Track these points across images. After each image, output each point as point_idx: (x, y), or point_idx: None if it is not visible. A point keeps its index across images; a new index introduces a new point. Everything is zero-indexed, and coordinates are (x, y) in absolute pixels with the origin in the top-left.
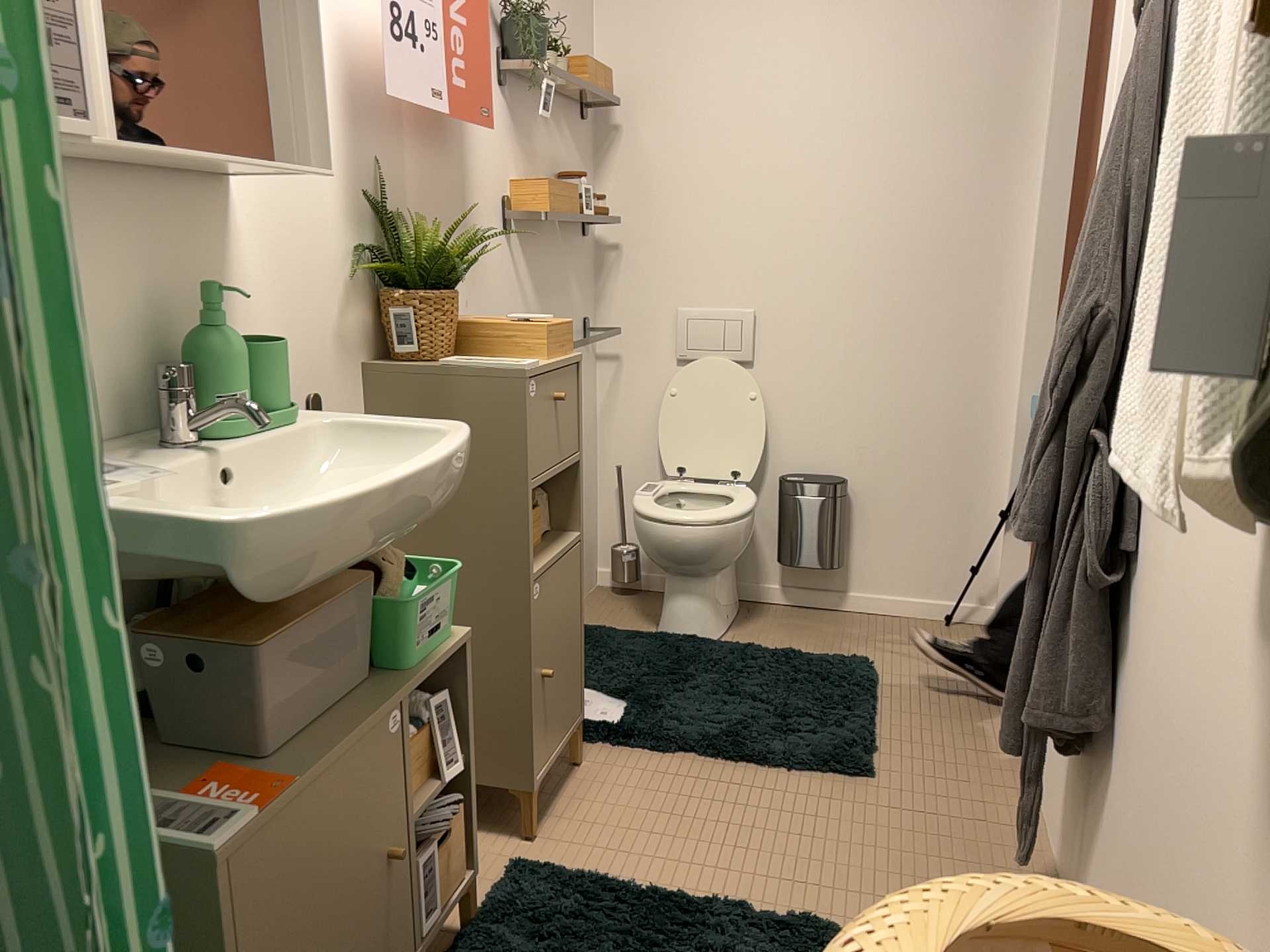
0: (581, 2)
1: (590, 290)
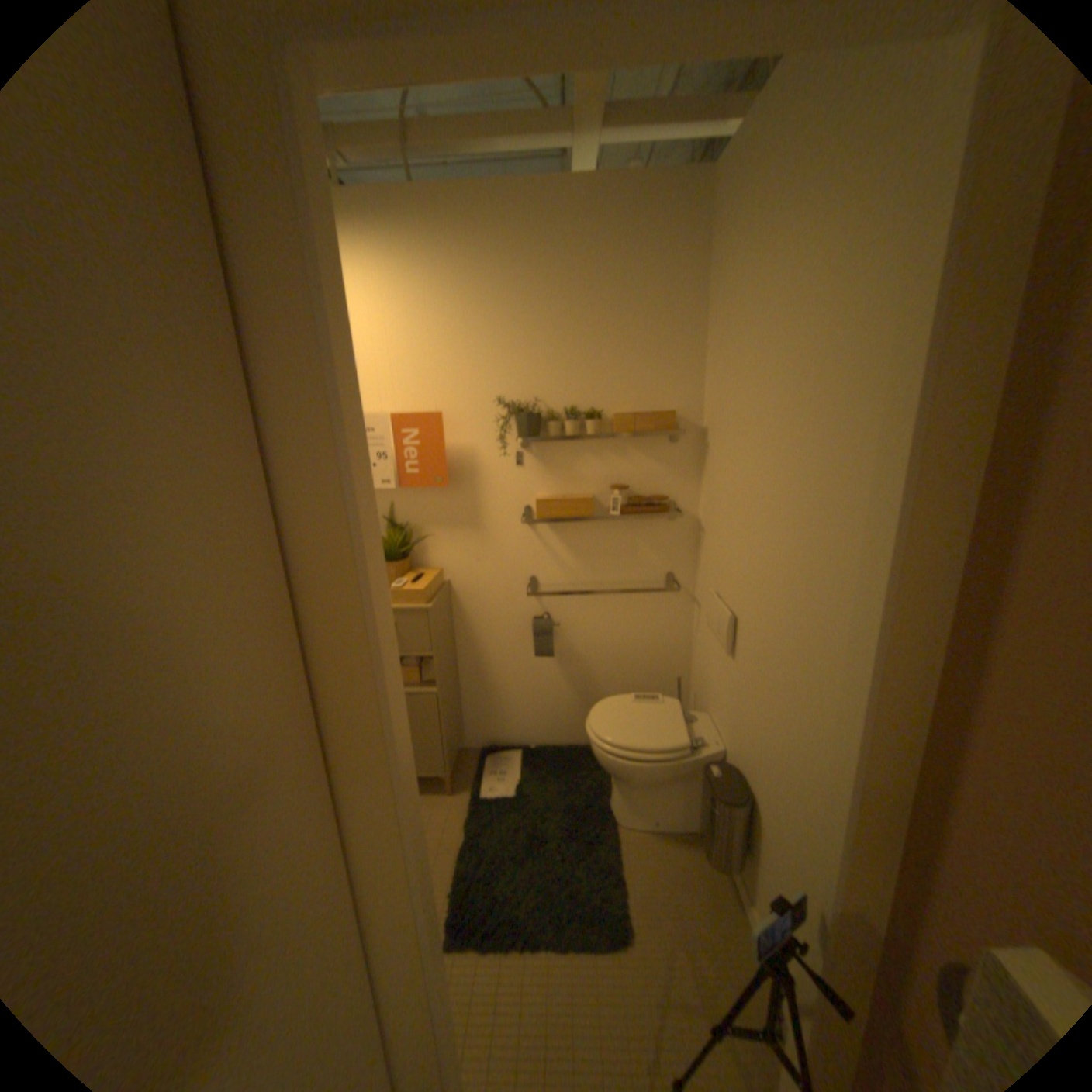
0: (672, 347)
1: (678, 550)
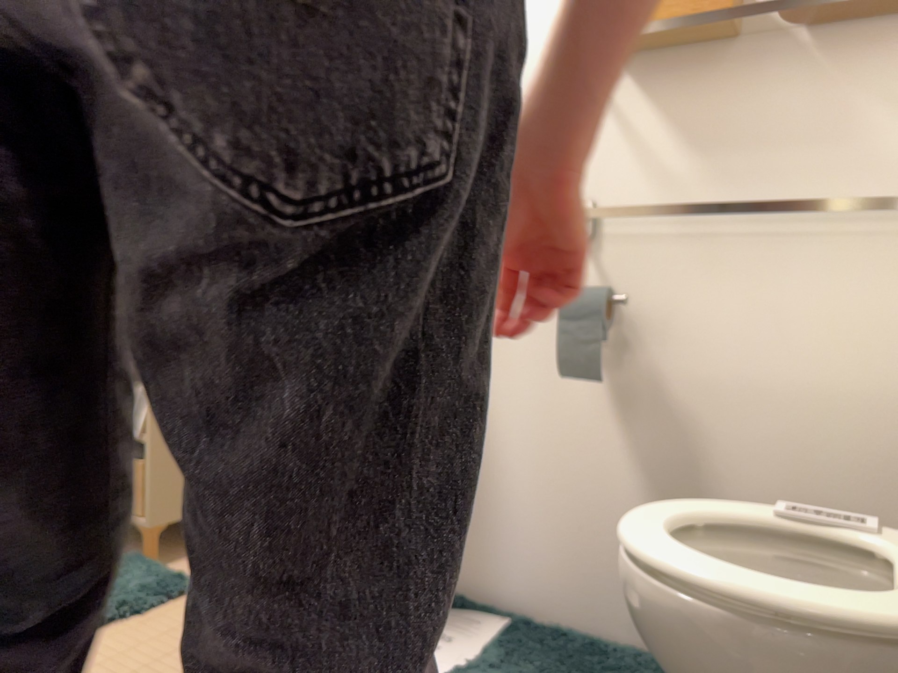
0: None
1: None
